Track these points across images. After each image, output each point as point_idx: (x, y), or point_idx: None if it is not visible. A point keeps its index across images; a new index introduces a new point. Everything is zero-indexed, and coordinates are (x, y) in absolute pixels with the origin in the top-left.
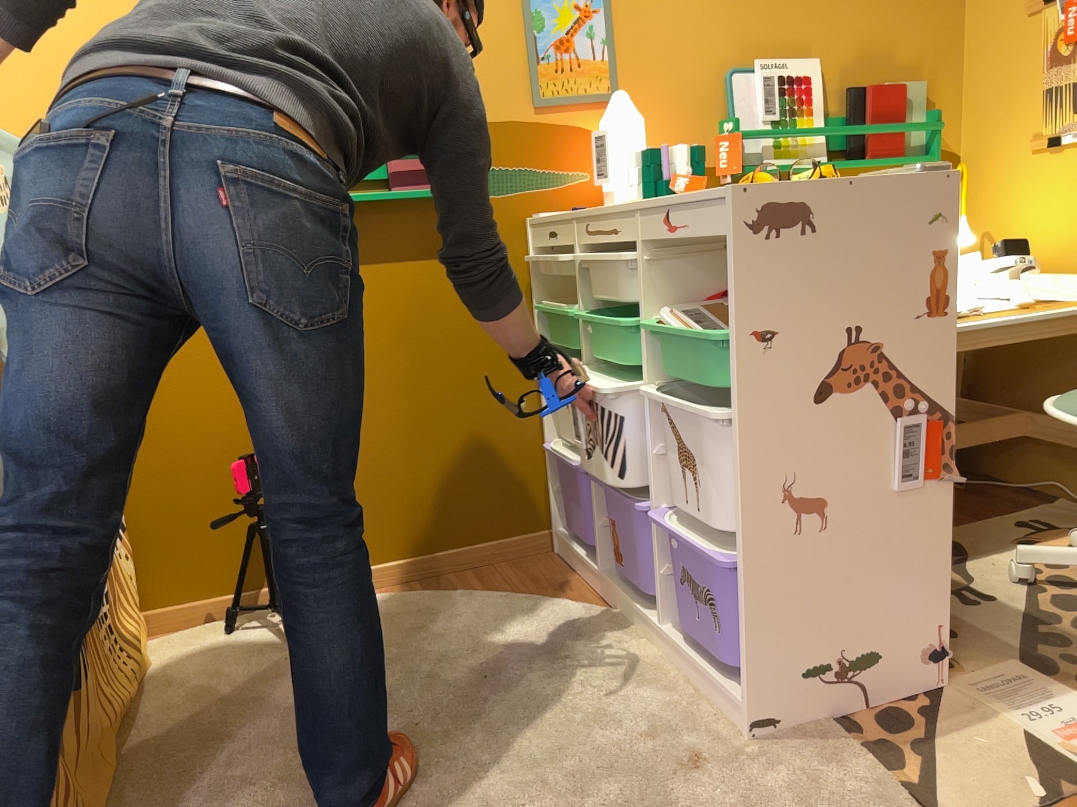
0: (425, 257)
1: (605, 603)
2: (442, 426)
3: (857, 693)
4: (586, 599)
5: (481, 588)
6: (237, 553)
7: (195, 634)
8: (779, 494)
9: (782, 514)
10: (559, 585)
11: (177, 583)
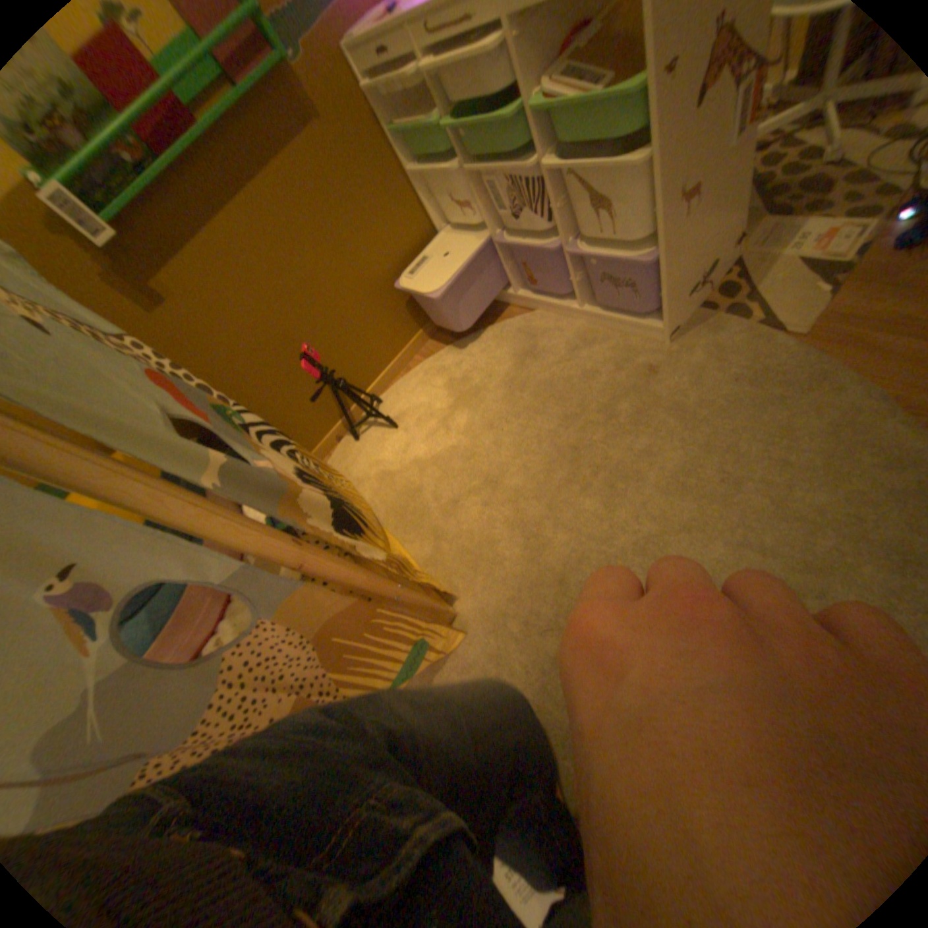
0: (294, 135)
1: (528, 307)
2: (379, 261)
3: (710, 282)
4: (515, 311)
5: (454, 339)
6: (328, 403)
7: (343, 451)
8: (681, 190)
9: (682, 203)
10: (492, 312)
11: (312, 436)
